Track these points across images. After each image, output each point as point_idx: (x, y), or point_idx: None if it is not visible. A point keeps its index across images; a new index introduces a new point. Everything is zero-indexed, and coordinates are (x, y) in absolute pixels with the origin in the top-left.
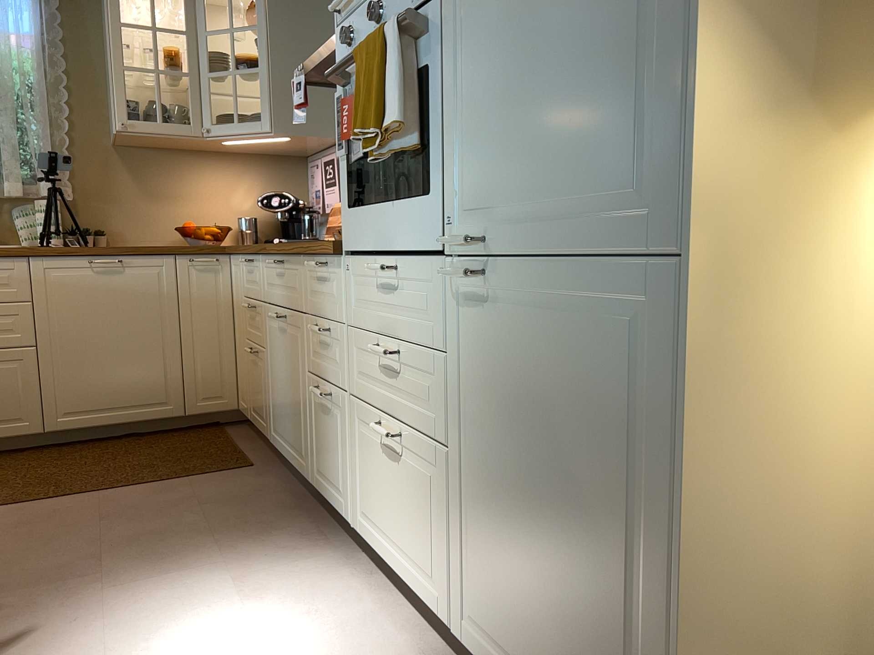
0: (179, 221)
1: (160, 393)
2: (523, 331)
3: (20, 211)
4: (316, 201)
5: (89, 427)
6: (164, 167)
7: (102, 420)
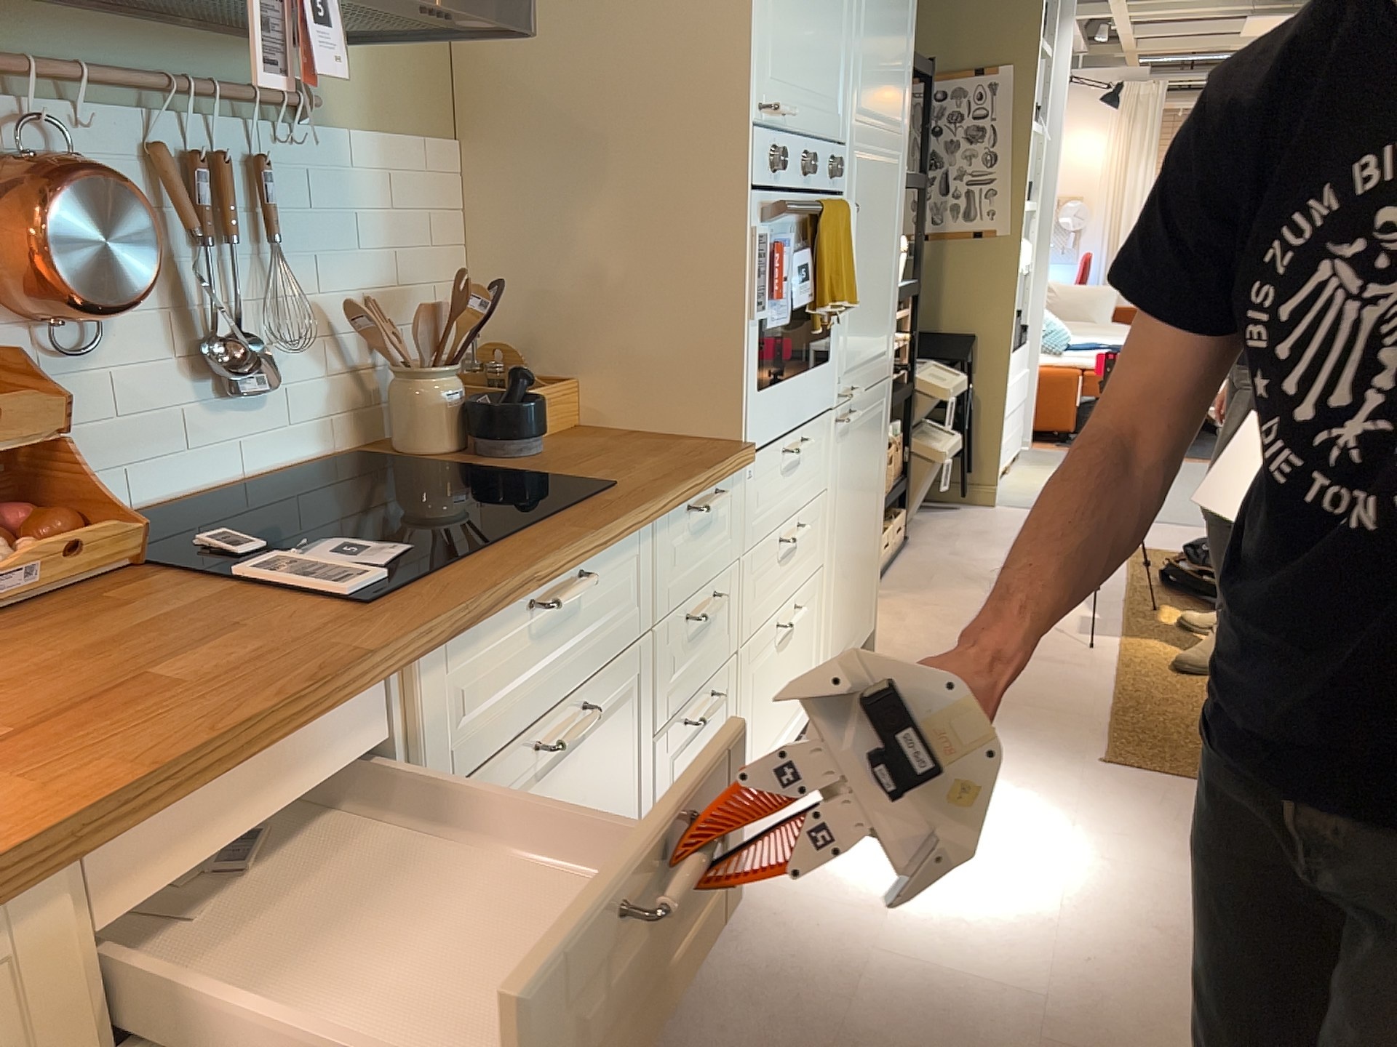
0: None
1: None
2: (858, 438)
3: None
4: None
5: None
6: None
7: None
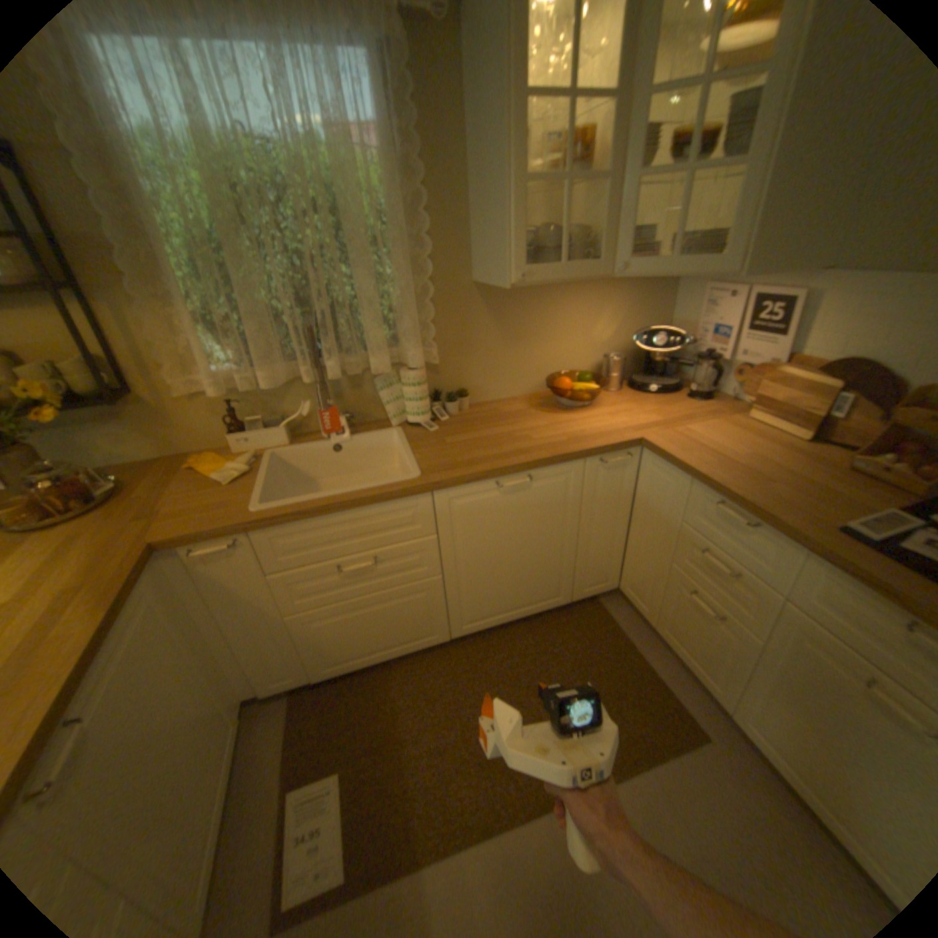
0: (539, 365)
1: (552, 590)
2: None
3: (384, 380)
4: (718, 342)
5: (489, 628)
6: (529, 301)
7: (501, 620)
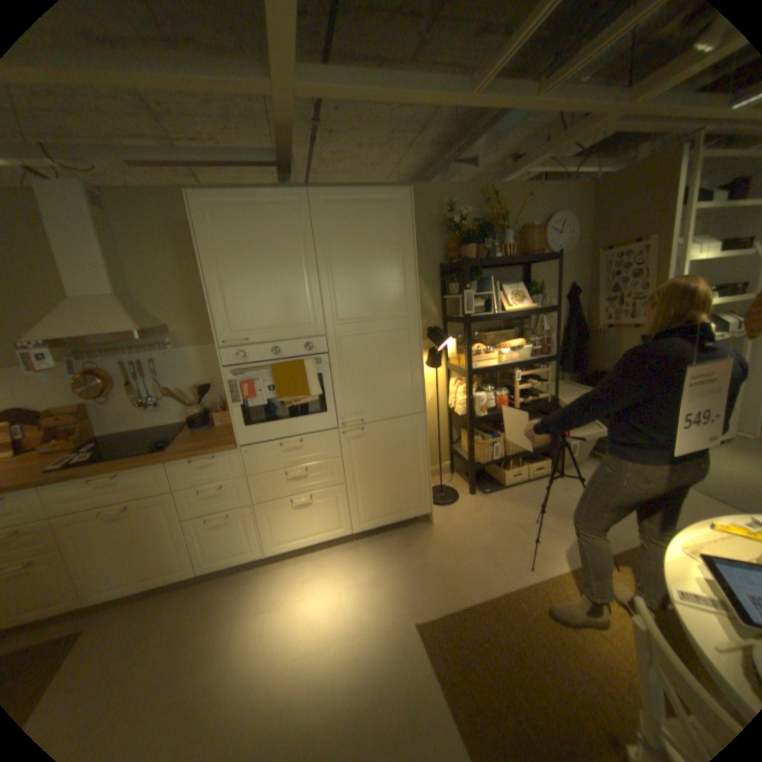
0: None
1: None
2: (376, 438)
3: None
4: None
5: None
6: None
7: None
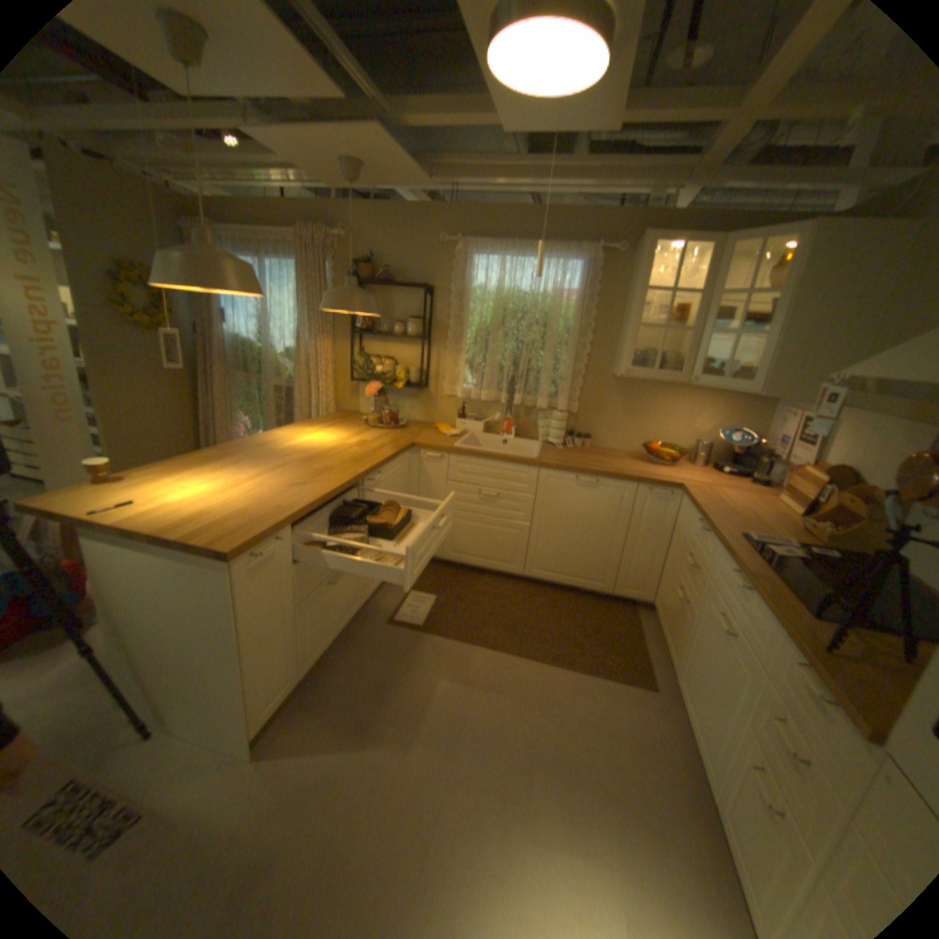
0: (646, 435)
1: (599, 575)
2: None
3: (542, 416)
4: (782, 447)
5: (549, 581)
6: (647, 392)
7: (558, 579)
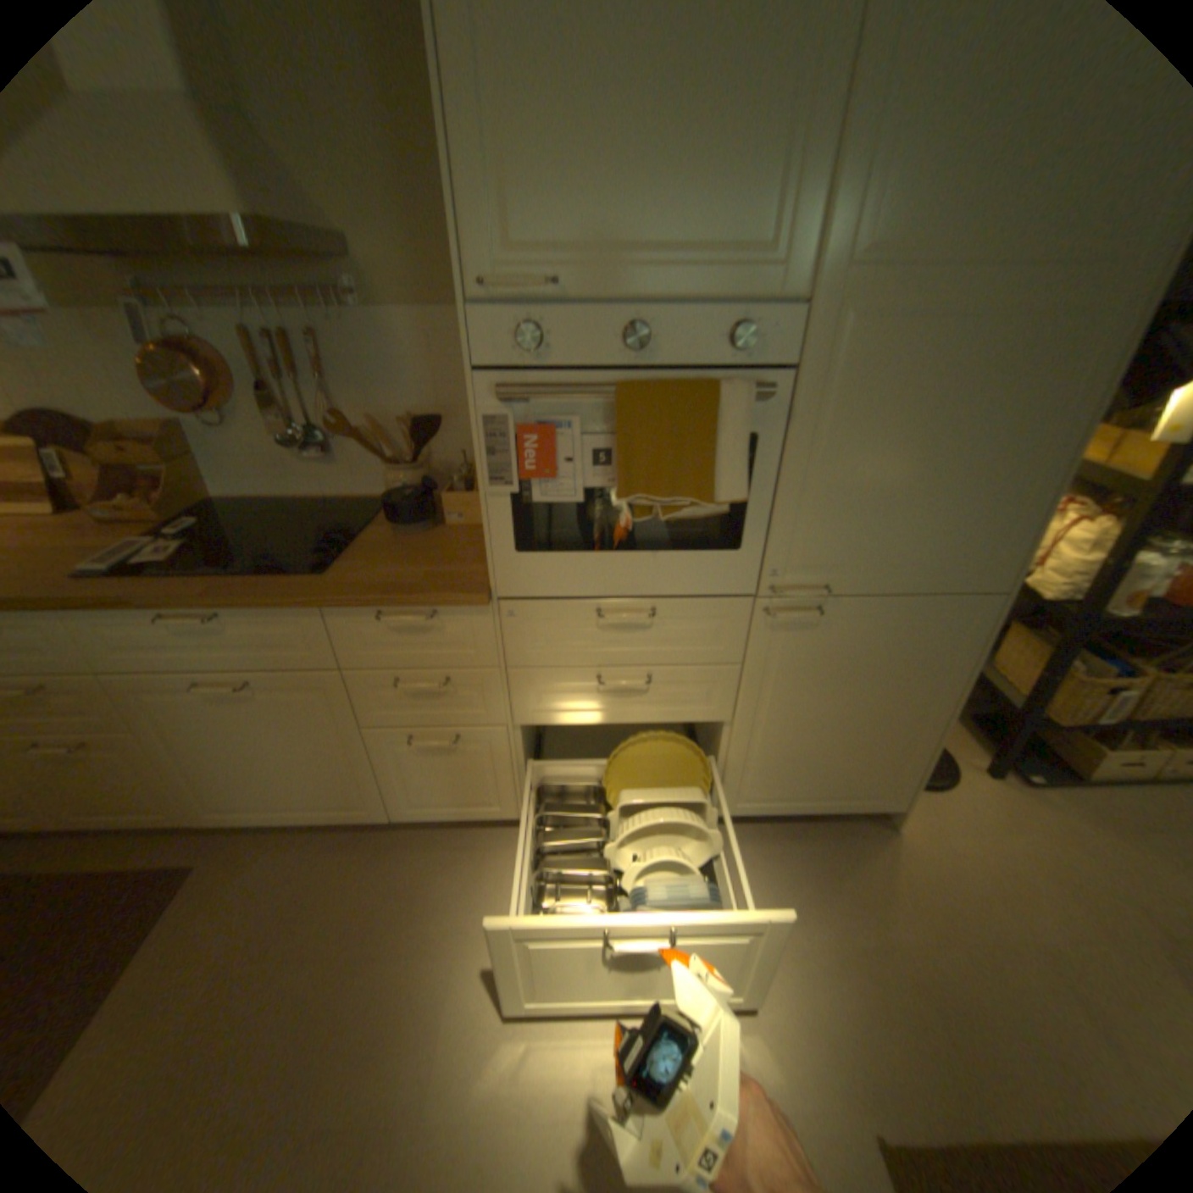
0: None
1: None
2: (848, 638)
3: None
4: None
5: None
6: None
7: None
